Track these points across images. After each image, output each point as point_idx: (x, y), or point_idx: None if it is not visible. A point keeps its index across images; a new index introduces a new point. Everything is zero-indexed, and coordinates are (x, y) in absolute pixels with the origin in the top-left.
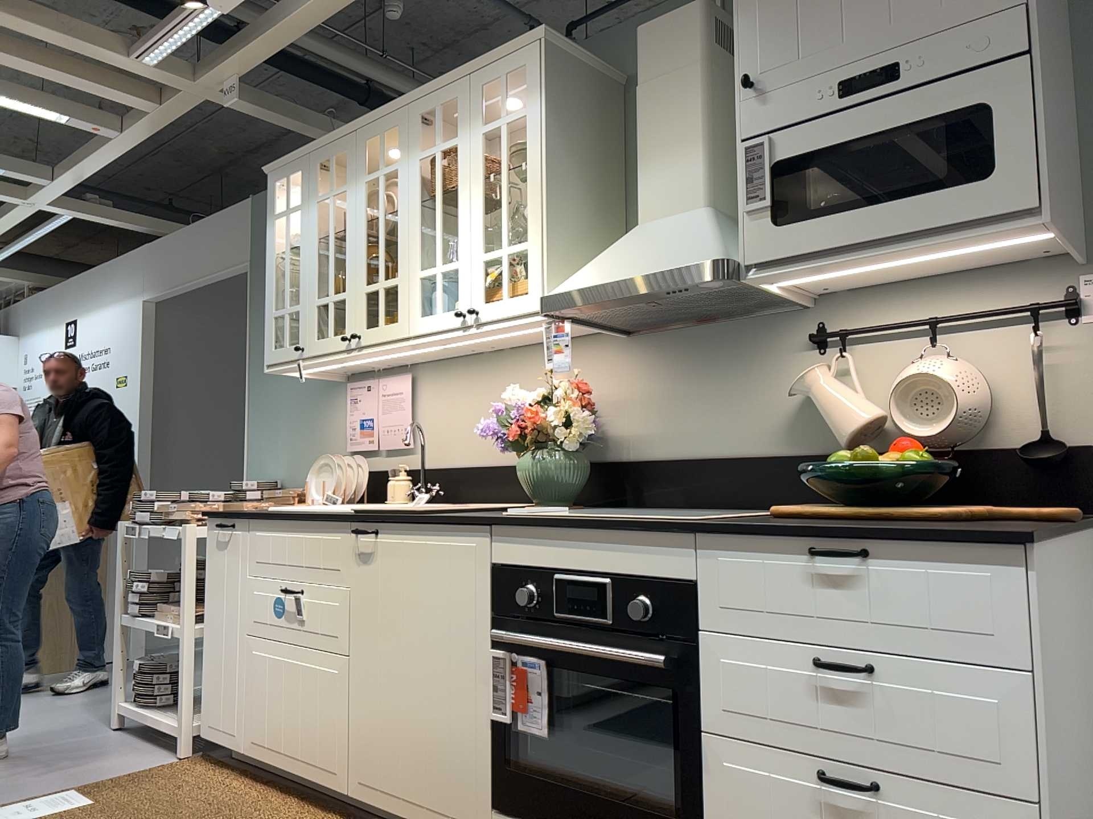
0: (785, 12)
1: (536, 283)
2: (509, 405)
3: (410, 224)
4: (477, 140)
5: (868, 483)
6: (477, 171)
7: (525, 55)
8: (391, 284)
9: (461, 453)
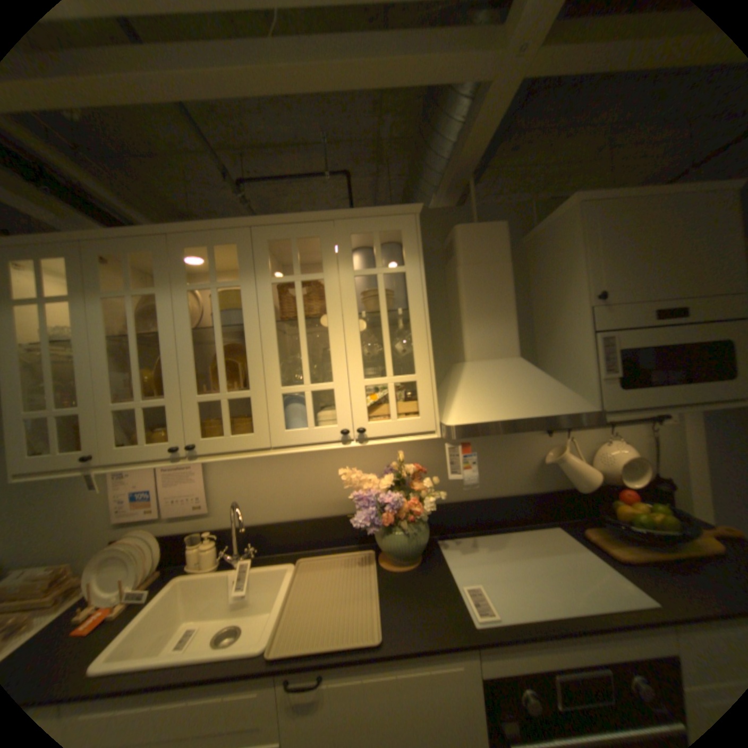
0: (623, 257)
1: (430, 410)
2: (369, 493)
3: (266, 342)
4: (349, 280)
5: (653, 530)
6: (352, 307)
7: (402, 221)
8: (241, 396)
9: (268, 511)
